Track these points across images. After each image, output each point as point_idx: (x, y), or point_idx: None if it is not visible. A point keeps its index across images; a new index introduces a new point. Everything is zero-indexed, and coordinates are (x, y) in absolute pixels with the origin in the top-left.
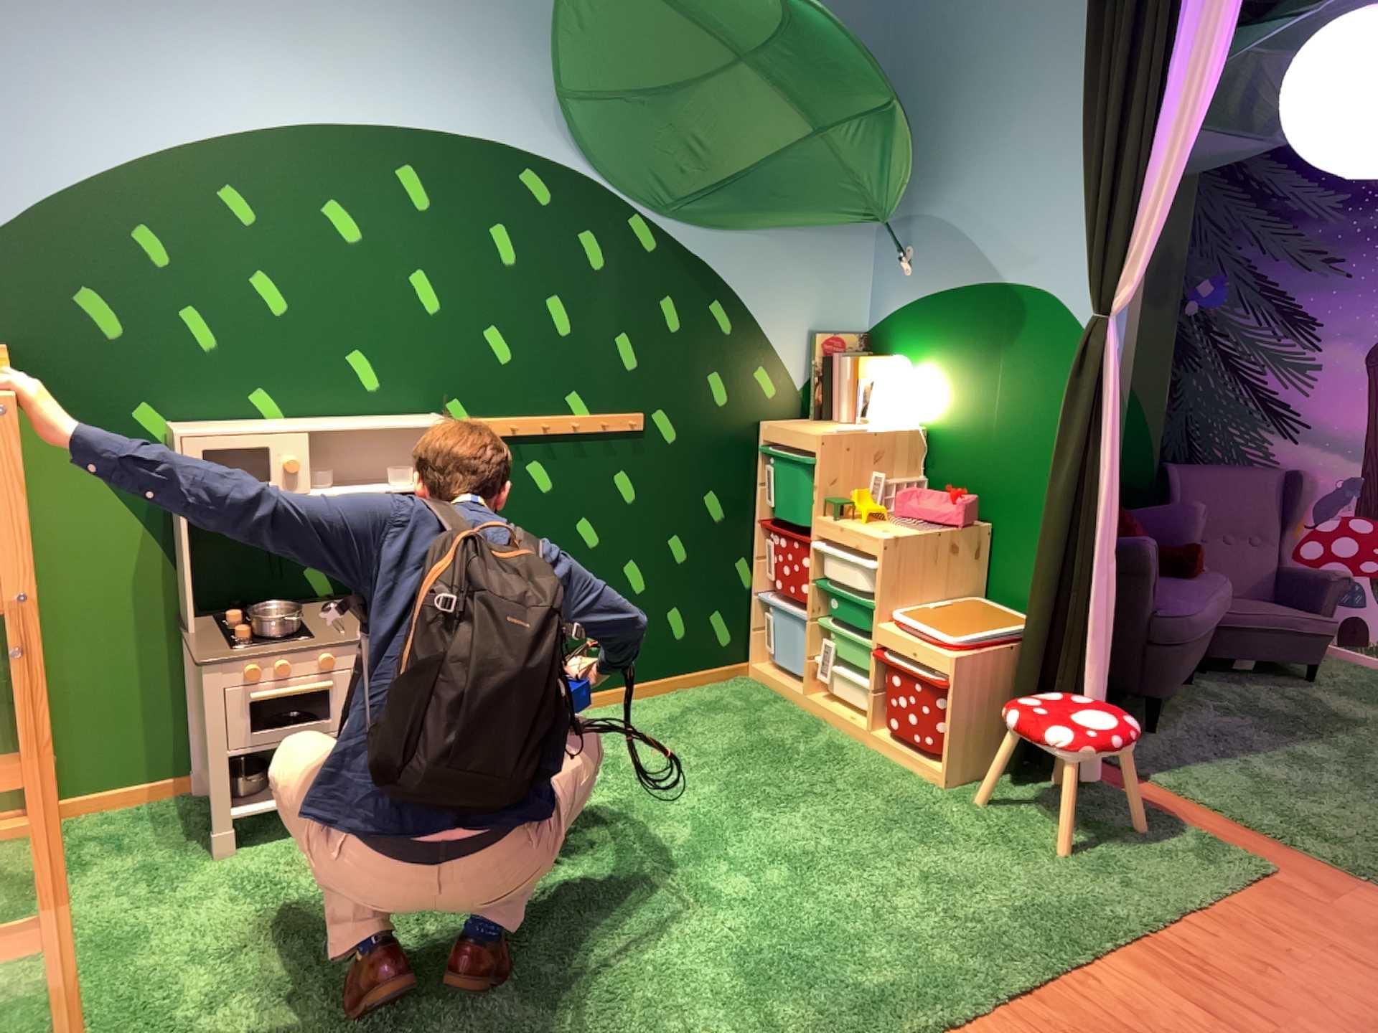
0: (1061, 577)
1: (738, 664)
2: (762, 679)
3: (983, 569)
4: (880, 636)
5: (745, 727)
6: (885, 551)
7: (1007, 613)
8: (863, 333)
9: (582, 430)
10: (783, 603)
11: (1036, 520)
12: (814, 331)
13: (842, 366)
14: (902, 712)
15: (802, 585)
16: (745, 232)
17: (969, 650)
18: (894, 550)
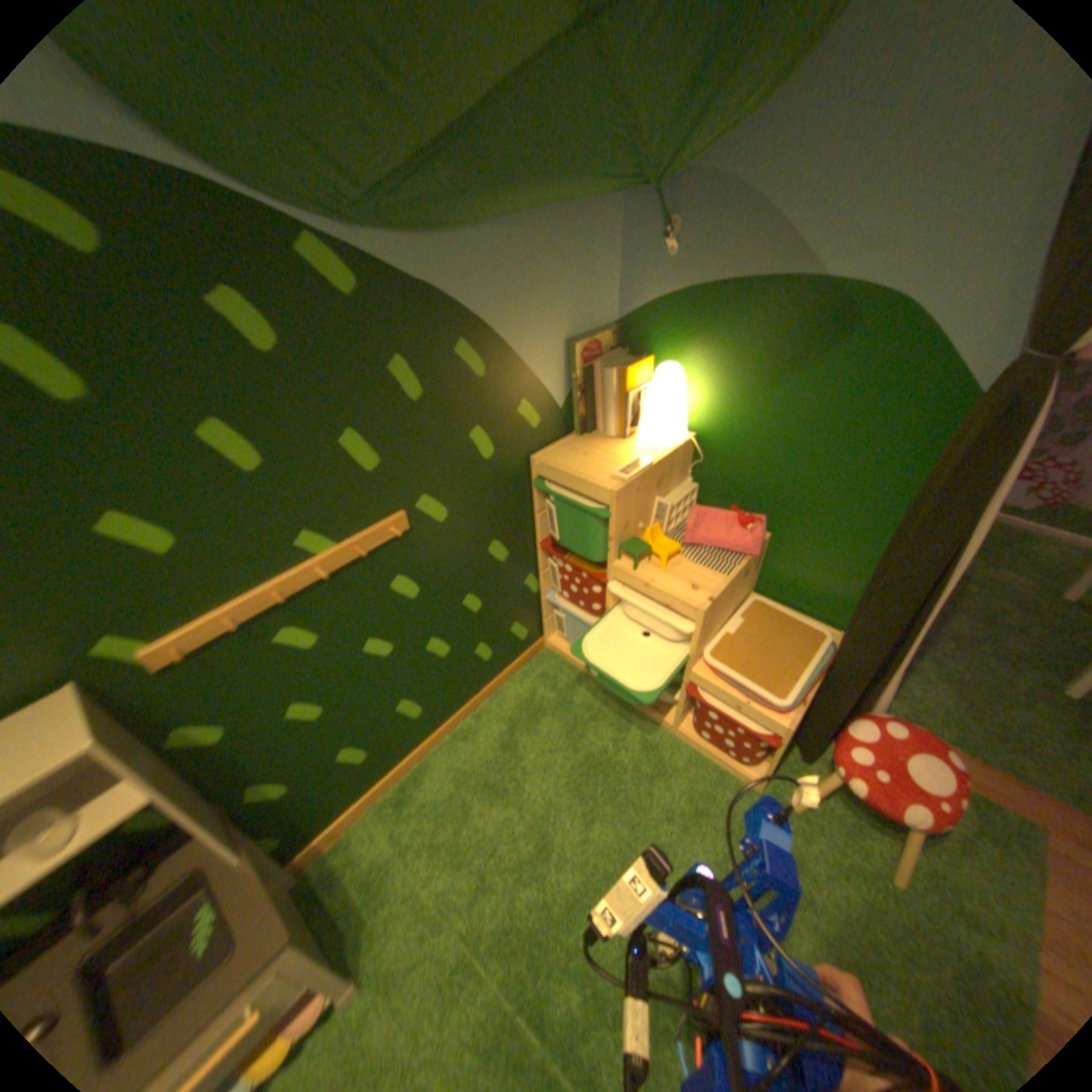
0: (904, 636)
1: (539, 643)
2: (562, 654)
3: (763, 567)
4: (700, 682)
5: (573, 742)
6: (708, 618)
7: (802, 623)
8: (620, 320)
9: (334, 566)
10: (576, 605)
11: (842, 542)
12: (575, 336)
13: (613, 376)
14: (722, 735)
15: (599, 606)
16: (487, 220)
17: (805, 710)
18: (715, 610)
